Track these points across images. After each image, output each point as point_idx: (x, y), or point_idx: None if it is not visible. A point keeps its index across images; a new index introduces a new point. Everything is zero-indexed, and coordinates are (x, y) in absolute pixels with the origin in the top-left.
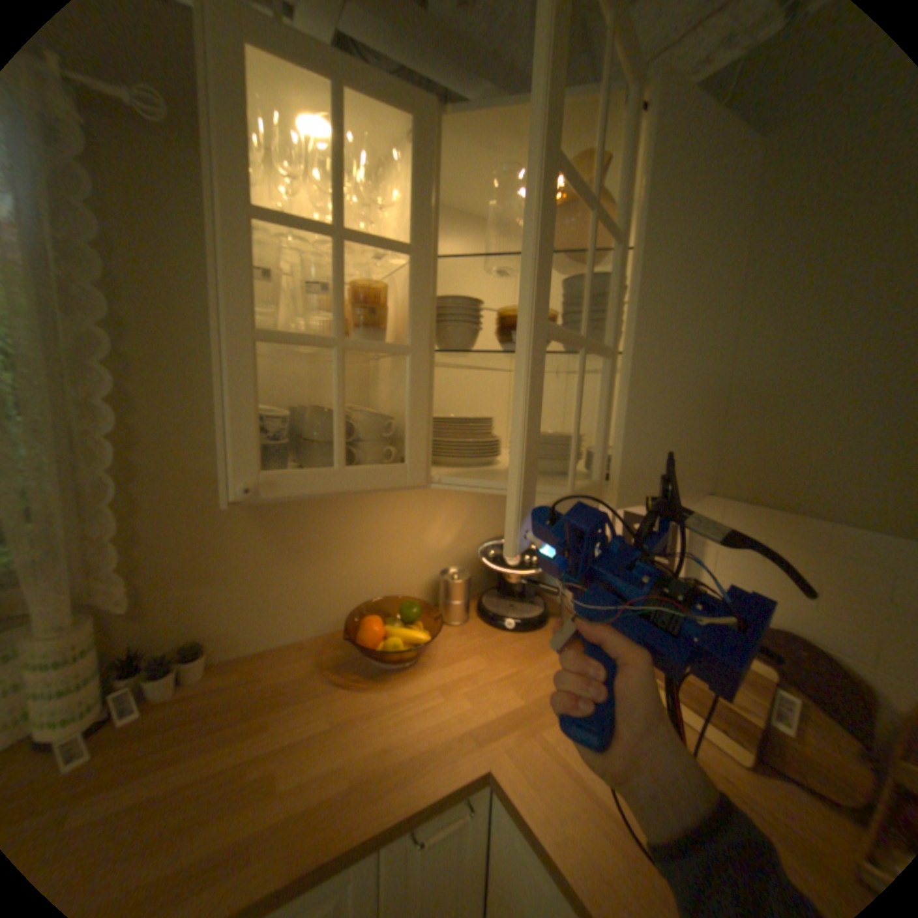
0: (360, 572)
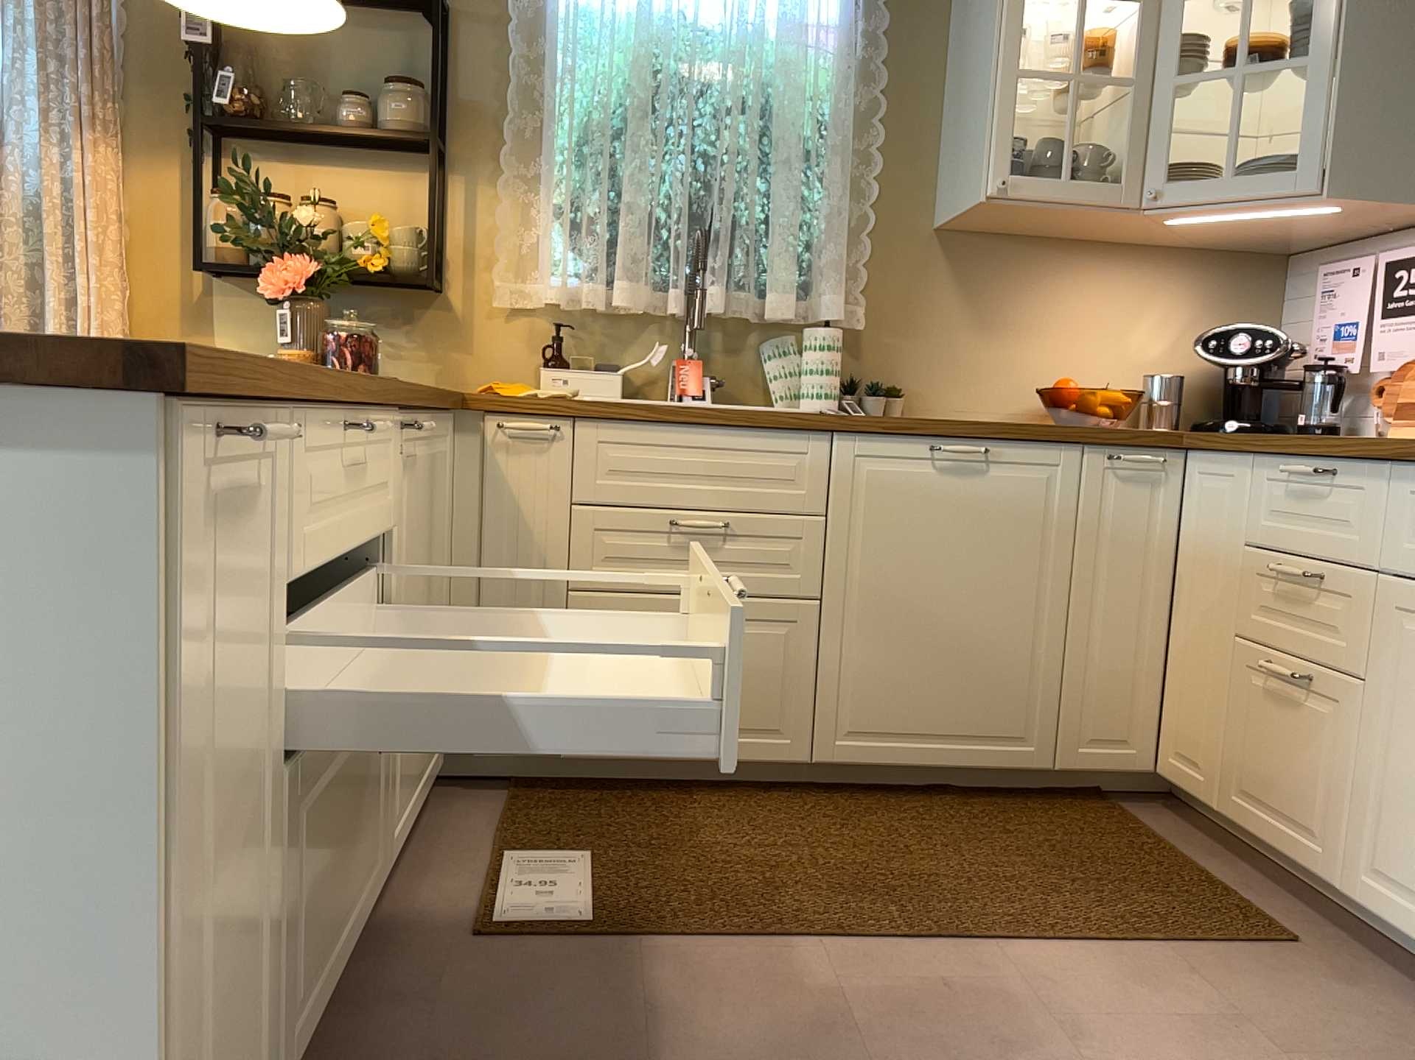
0: (1049, 360)
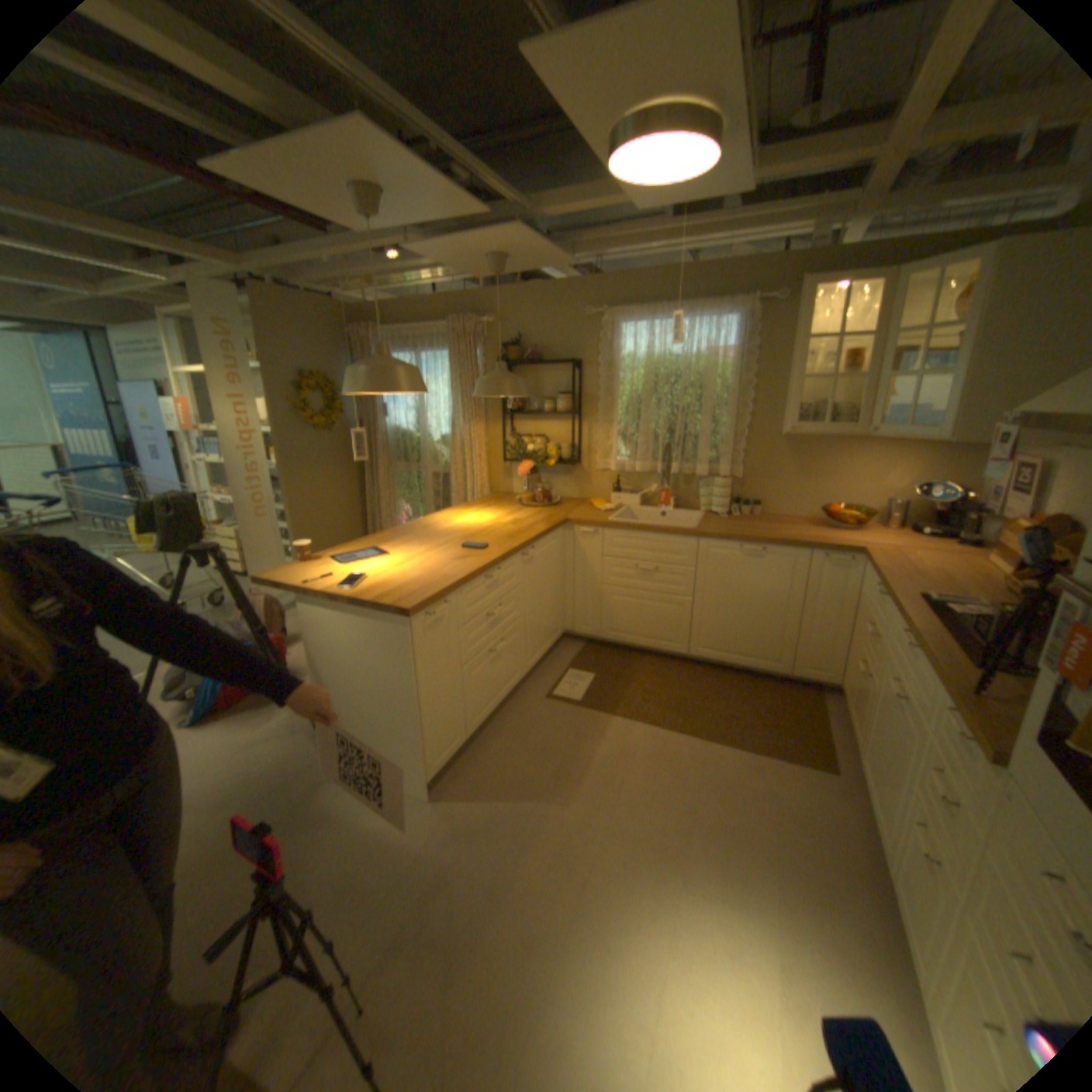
0: (839, 490)
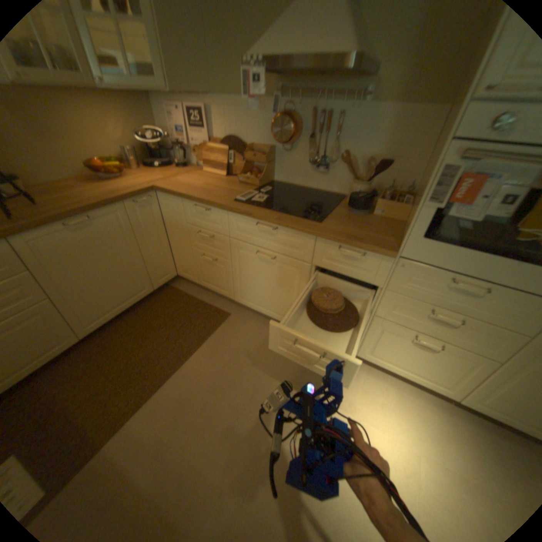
0: (78, 146)
